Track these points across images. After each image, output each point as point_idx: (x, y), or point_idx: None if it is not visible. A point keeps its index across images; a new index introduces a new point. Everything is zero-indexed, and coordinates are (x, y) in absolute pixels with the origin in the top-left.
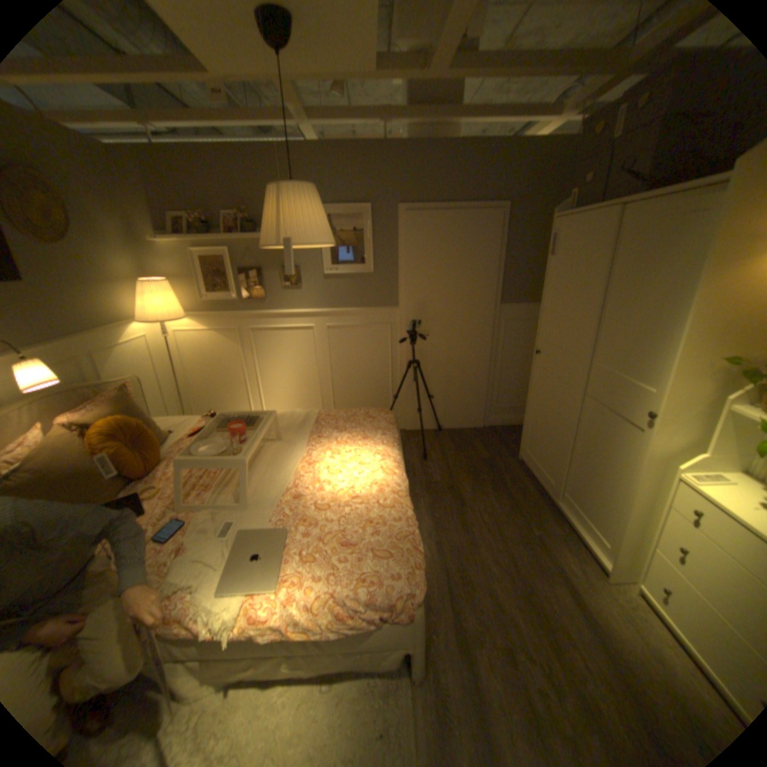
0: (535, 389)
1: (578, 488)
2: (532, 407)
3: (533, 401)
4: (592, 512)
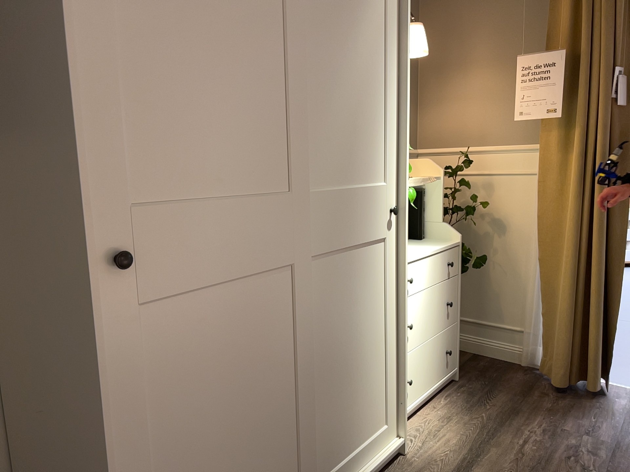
0: (136, 397)
1: (330, 434)
2: (141, 468)
3: (140, 444)
4: (358, 428)
